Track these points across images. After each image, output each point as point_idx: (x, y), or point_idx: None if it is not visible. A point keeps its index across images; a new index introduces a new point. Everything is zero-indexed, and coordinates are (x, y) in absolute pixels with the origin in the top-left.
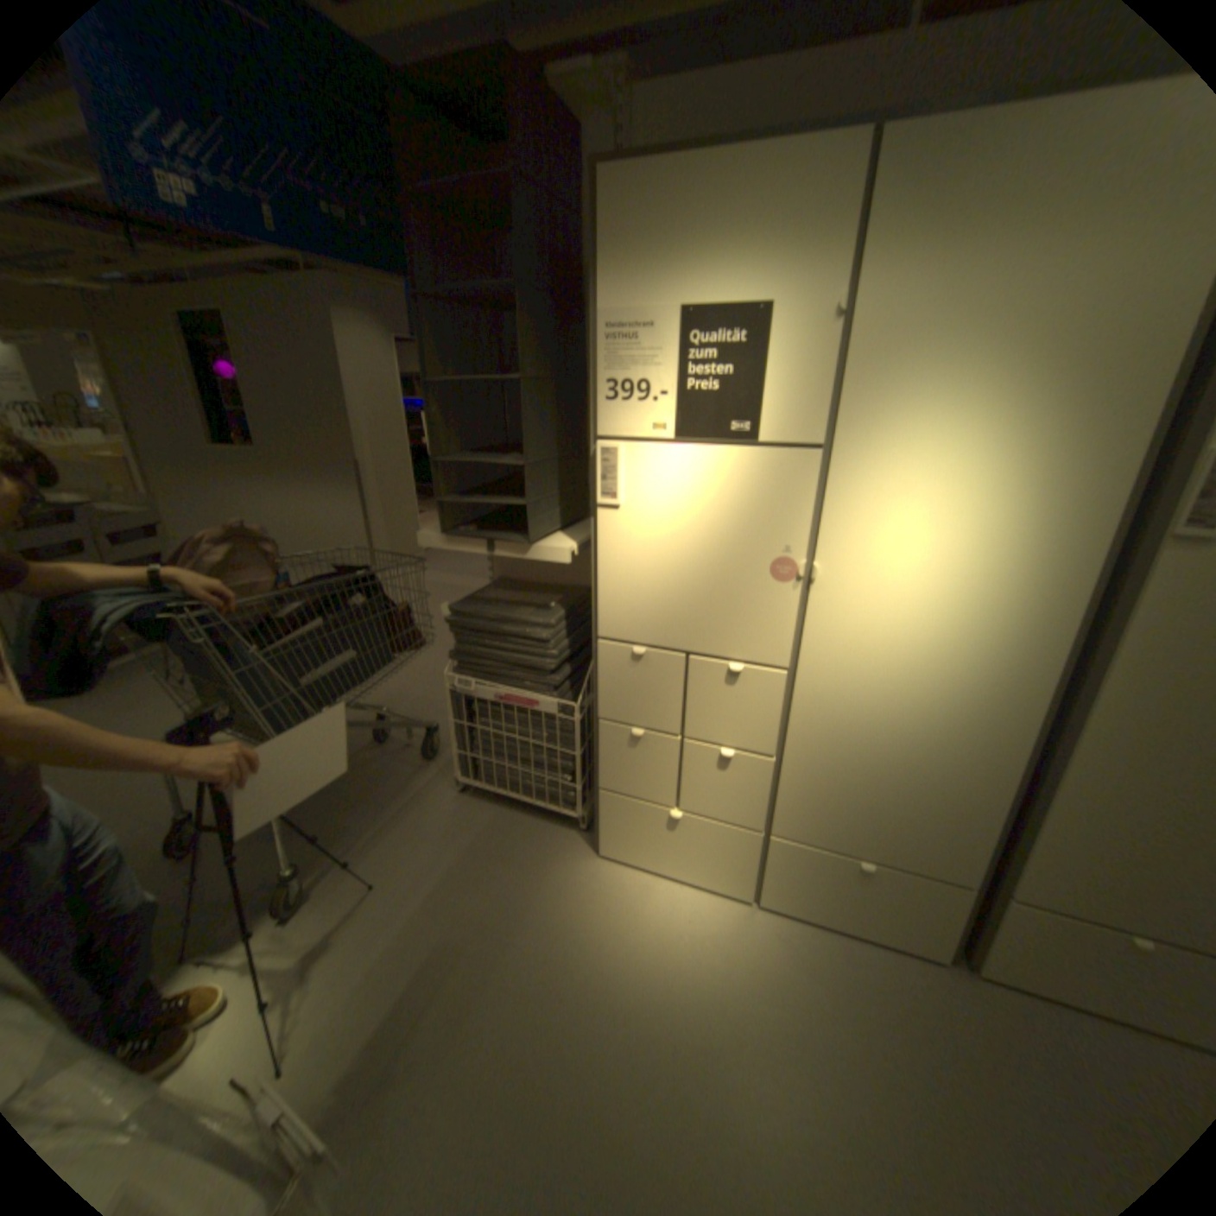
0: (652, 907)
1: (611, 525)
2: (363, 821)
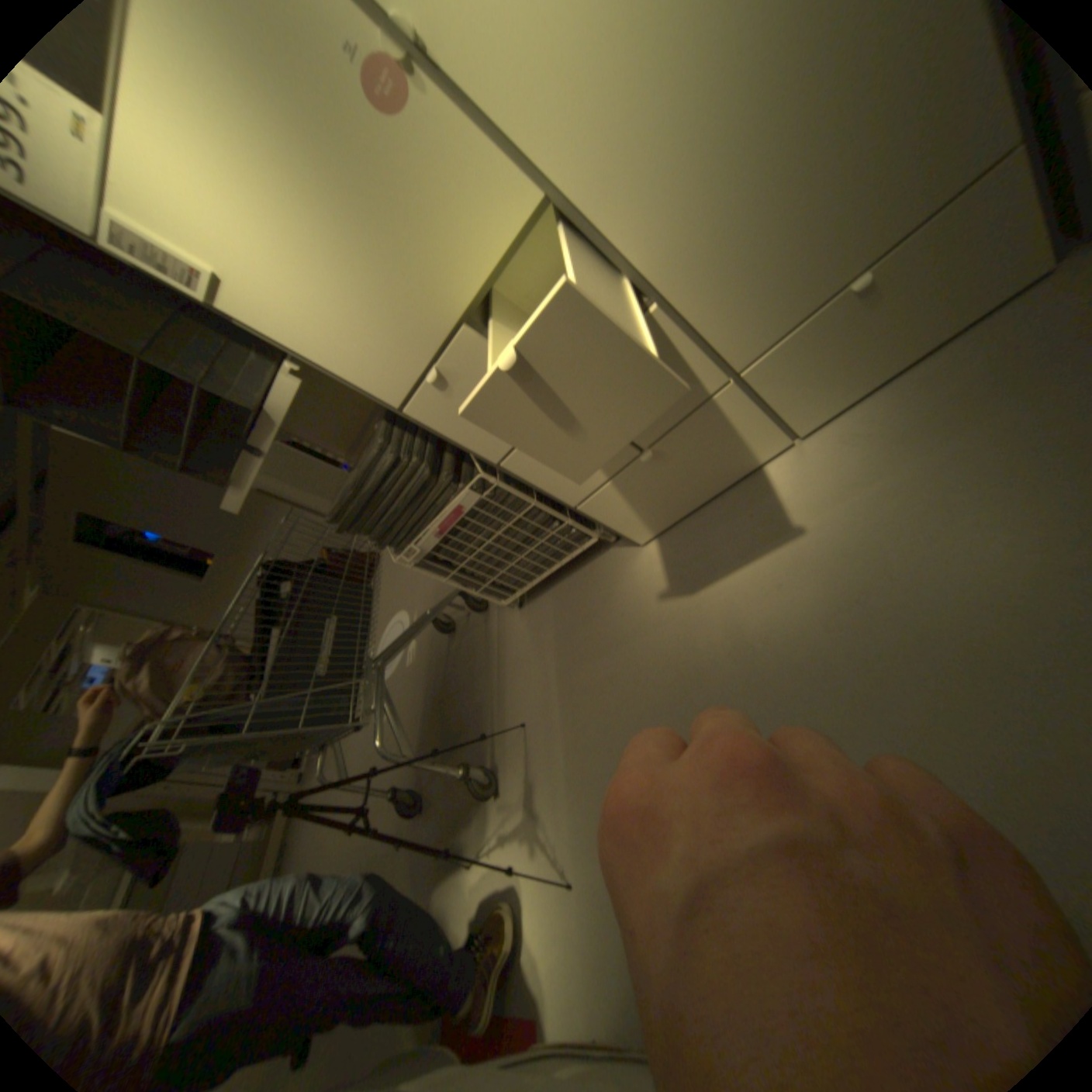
0: (716, 538)
1: (244, 304)
2: (487, 690)
